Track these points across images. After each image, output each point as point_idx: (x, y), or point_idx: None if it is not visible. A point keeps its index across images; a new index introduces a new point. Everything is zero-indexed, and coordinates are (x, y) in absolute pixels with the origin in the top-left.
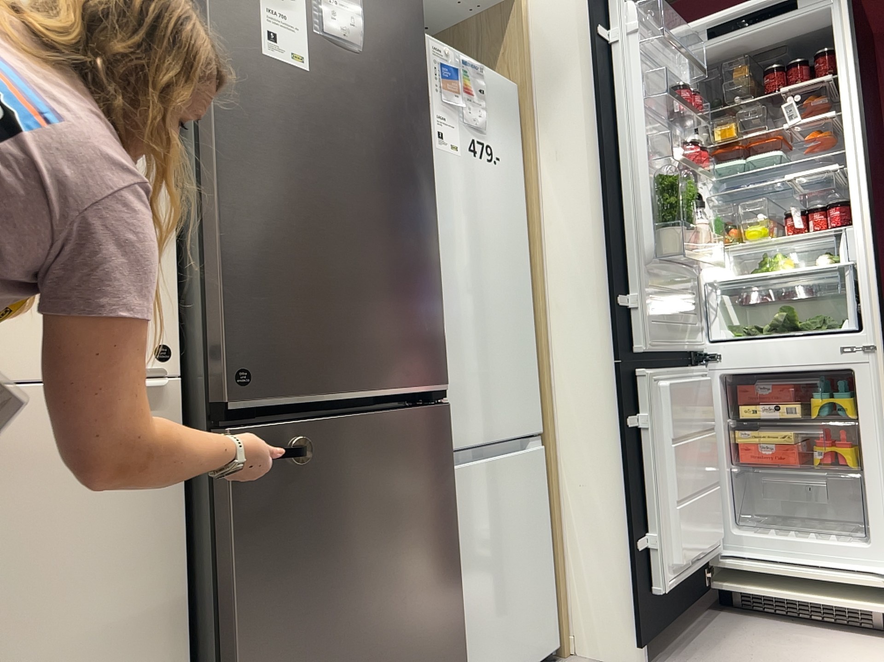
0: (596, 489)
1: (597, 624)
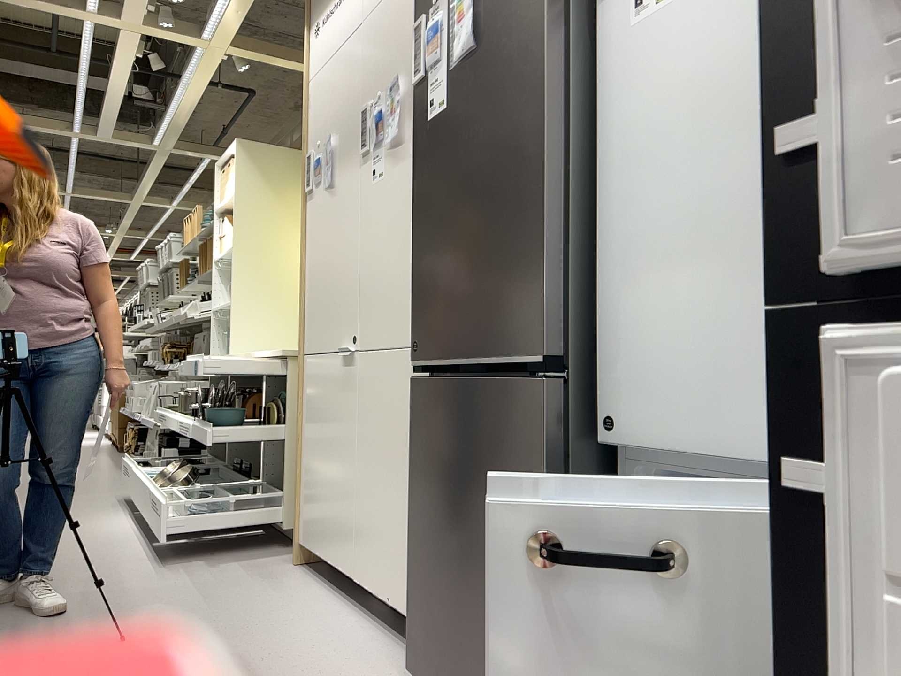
0: None
1: None
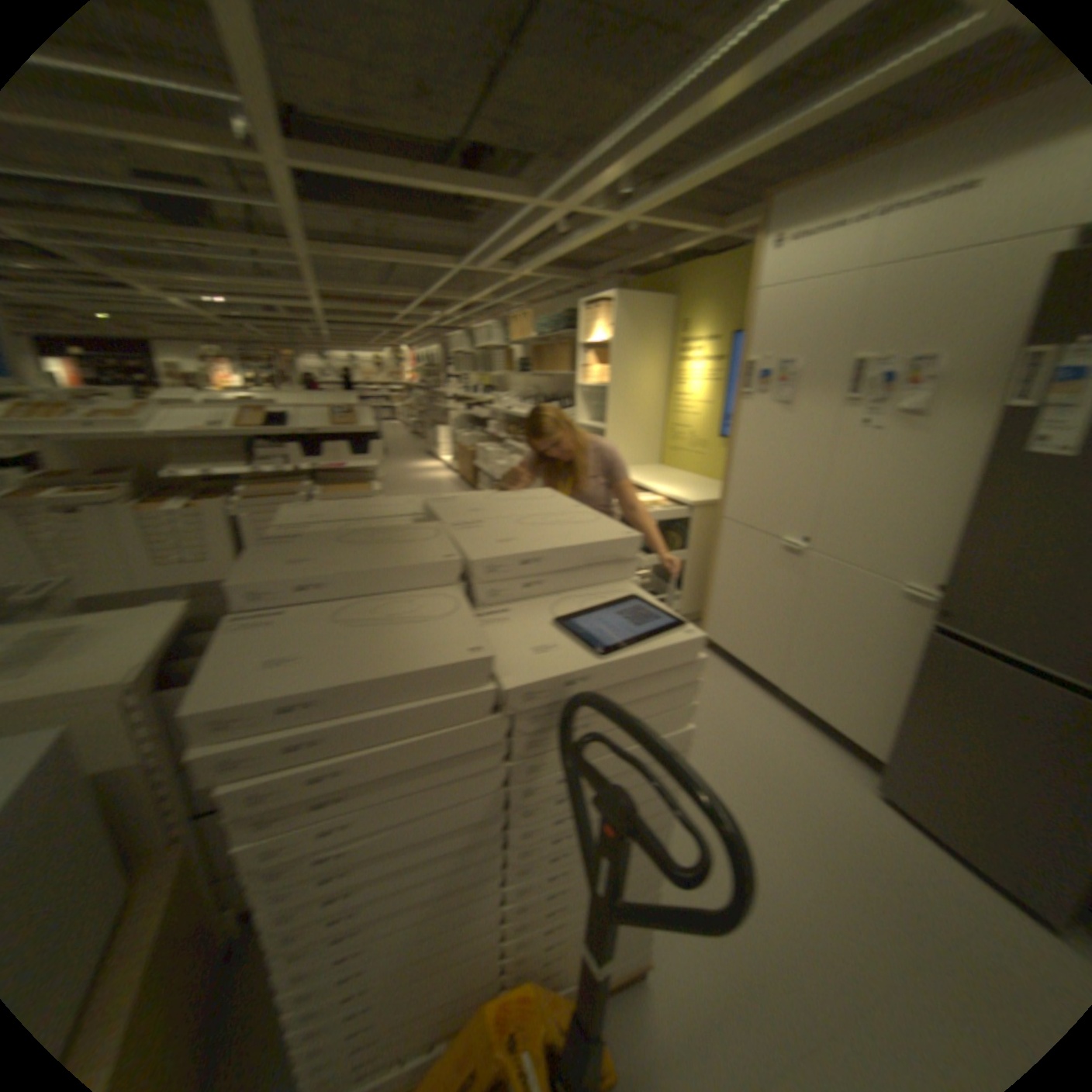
0: None
1: None
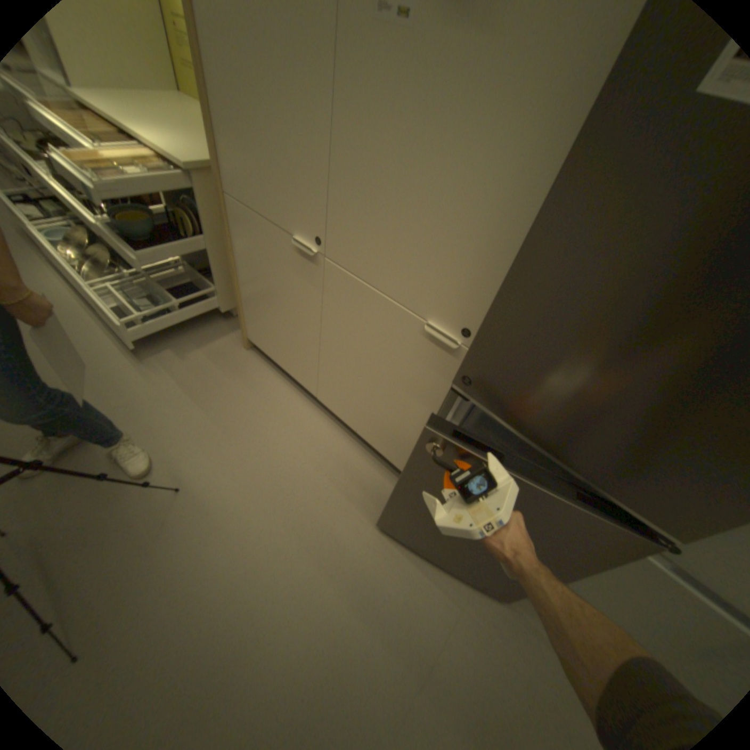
0: None
1: None
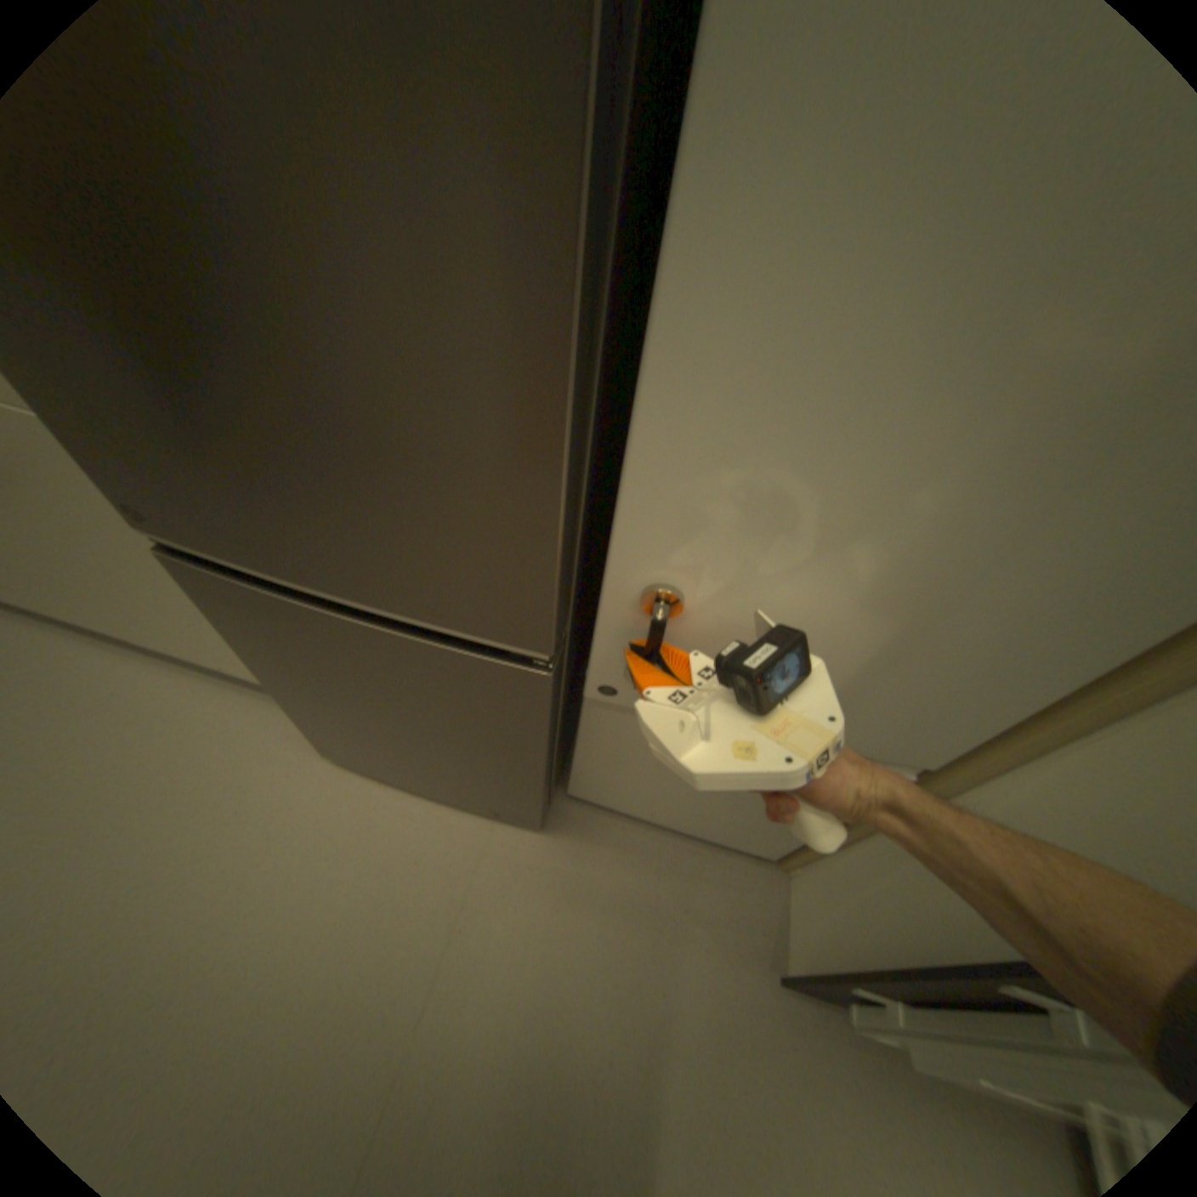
0: (915, 891)
1: (809, 906)
